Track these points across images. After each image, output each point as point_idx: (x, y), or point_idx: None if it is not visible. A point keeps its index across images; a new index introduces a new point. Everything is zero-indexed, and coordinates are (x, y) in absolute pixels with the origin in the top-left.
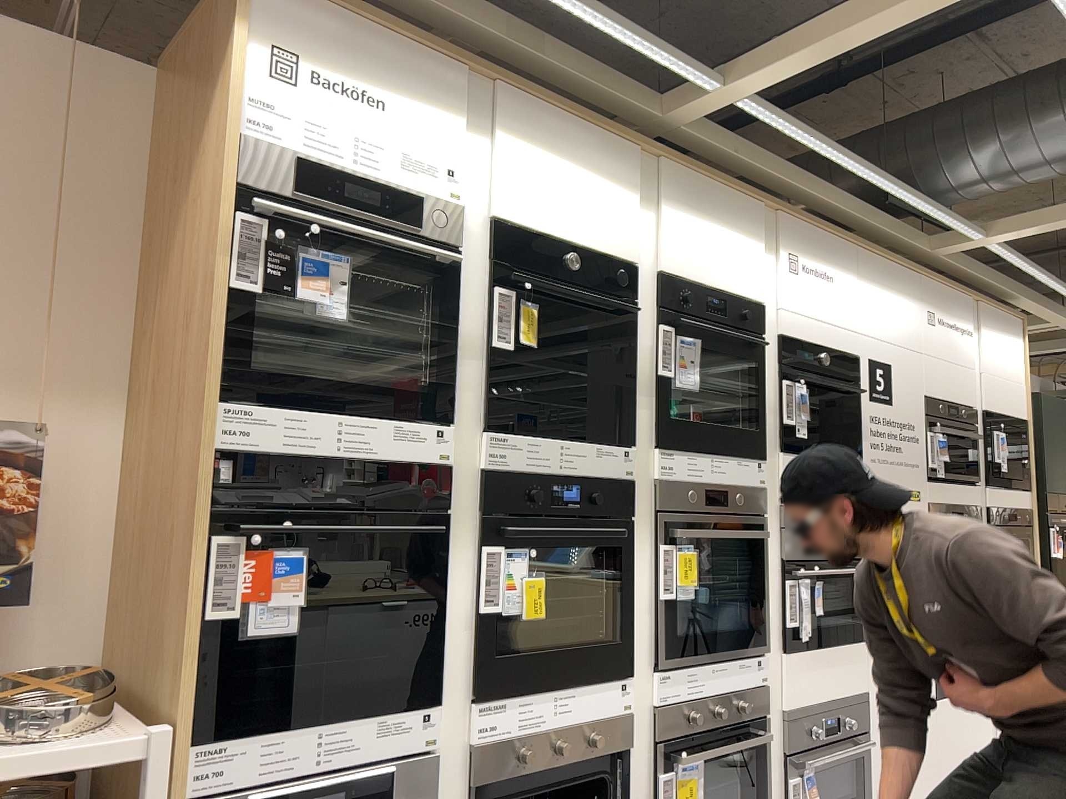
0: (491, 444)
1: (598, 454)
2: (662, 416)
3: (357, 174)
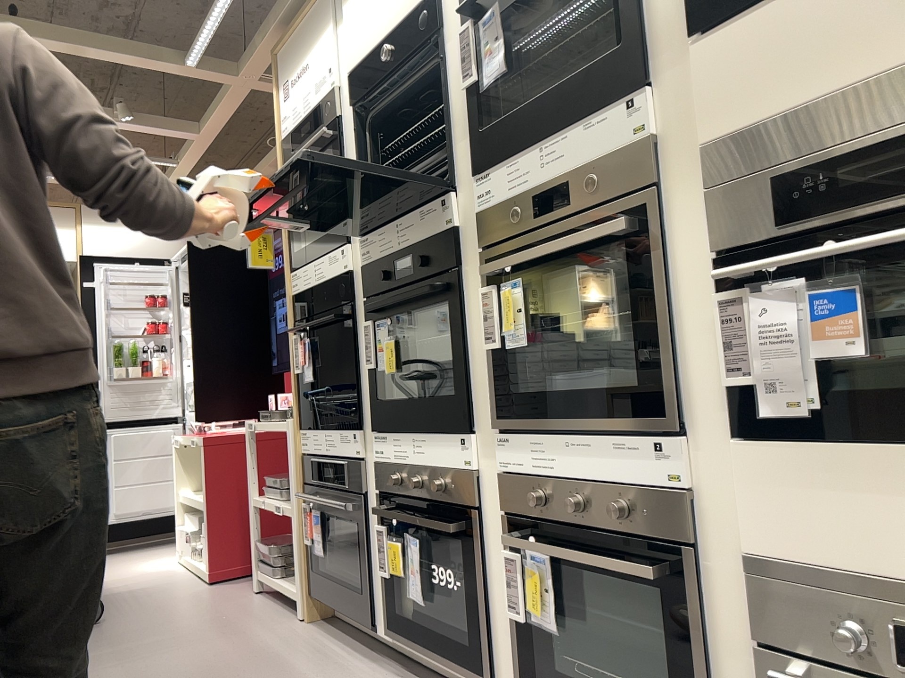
0: (359, 247)
1: (421, 217)
2: (479, 132)
3: (301, 118)
